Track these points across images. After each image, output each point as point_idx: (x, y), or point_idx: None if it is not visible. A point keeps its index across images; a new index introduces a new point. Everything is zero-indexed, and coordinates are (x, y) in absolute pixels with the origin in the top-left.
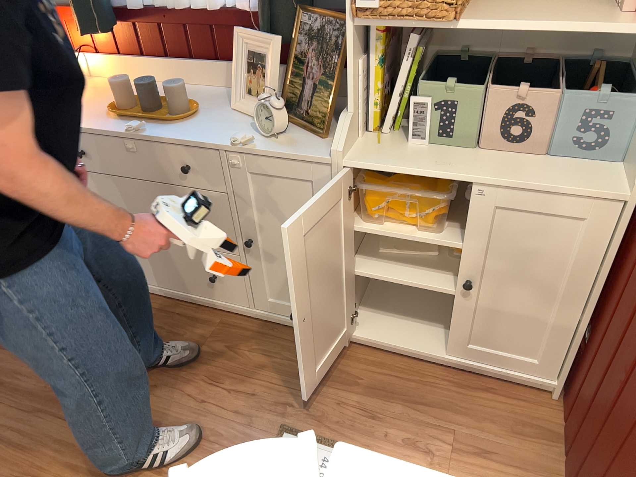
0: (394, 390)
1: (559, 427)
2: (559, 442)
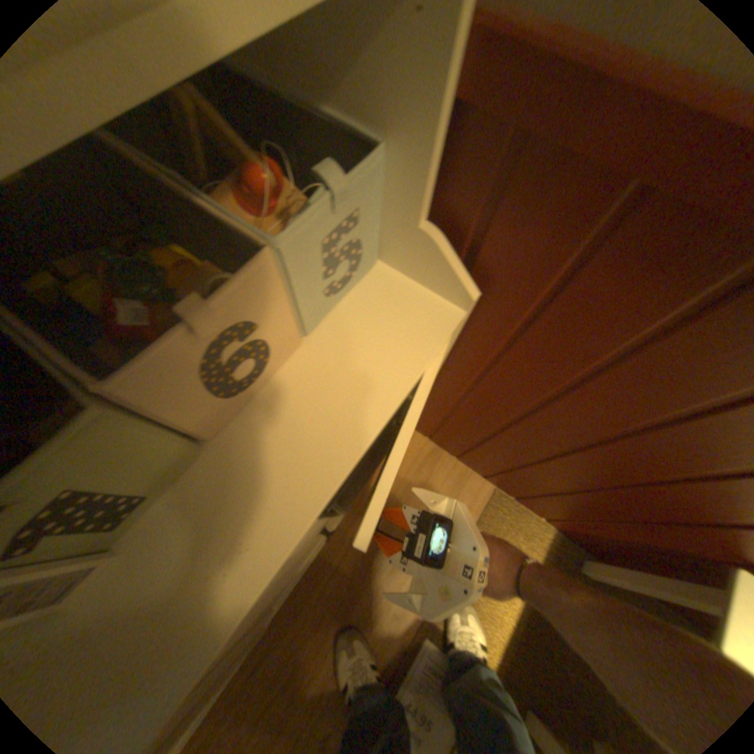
0: (352, 585)
1: (434, 445)
2: (446, 453)
